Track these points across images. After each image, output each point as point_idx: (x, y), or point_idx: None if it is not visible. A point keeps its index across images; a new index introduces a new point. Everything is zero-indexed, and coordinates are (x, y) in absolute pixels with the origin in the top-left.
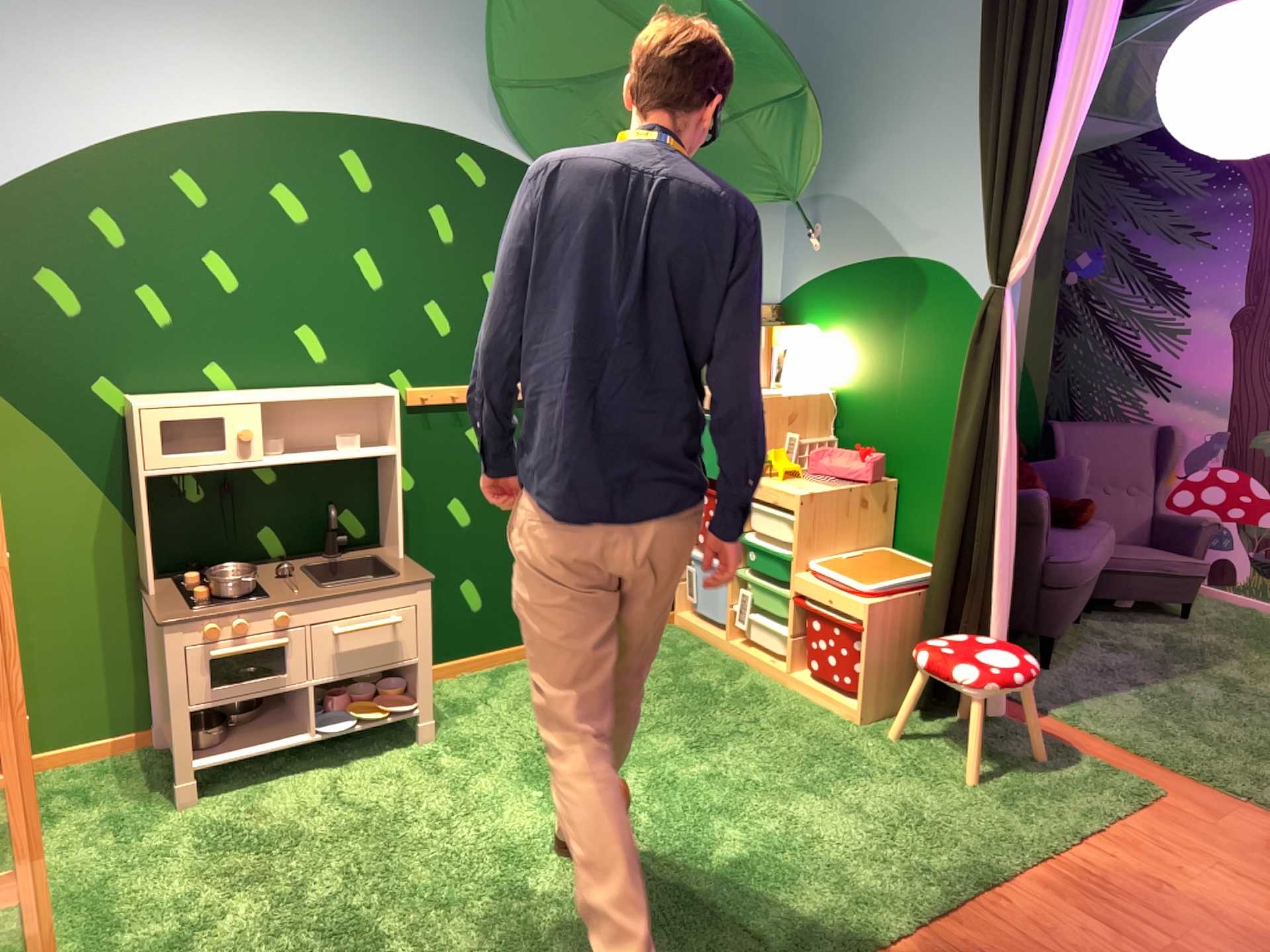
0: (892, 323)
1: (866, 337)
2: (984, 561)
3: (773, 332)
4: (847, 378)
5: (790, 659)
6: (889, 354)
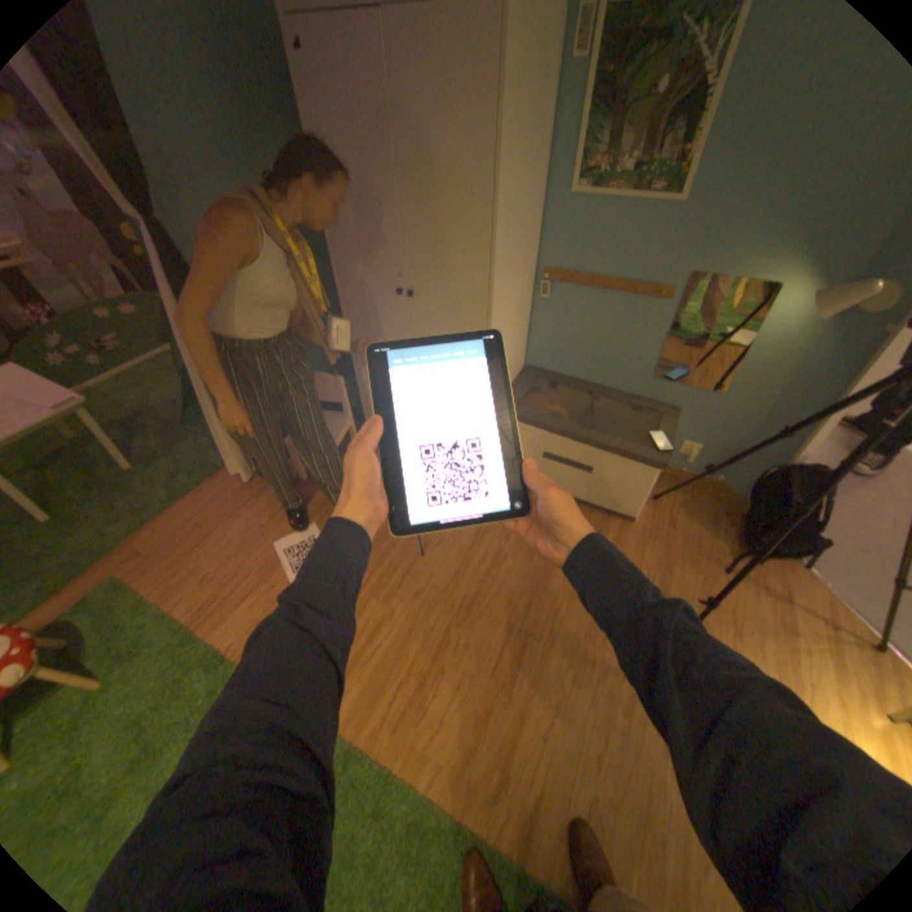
0: None
1: None
2: None
3: None
4: None
5: None
6: None
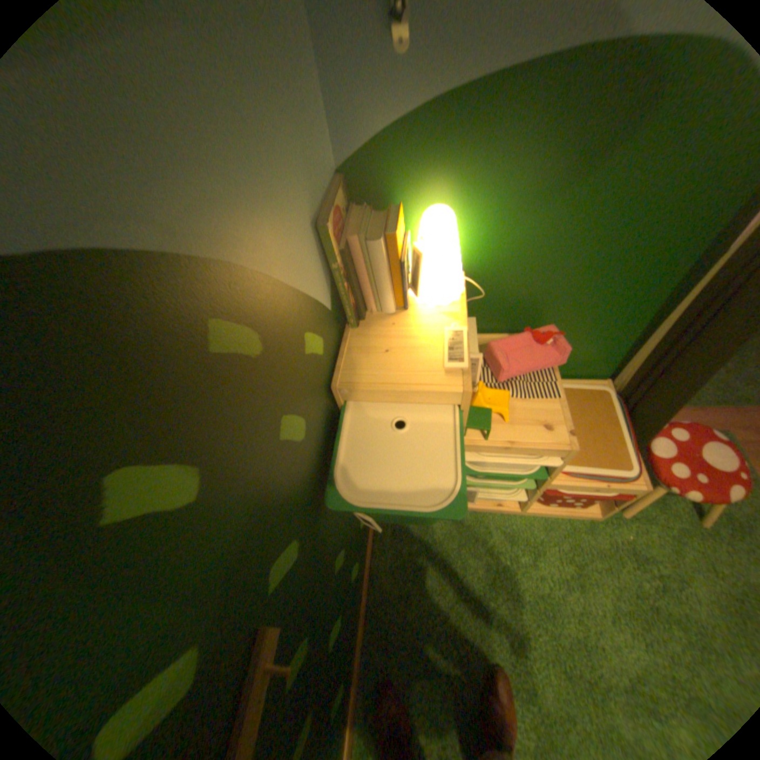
0: (568, 172)
1: (514, 197)
2: (680, 386)
3: (394, 238)
4: (476, 253)
5: (527, 507)
6: (554, 215)
